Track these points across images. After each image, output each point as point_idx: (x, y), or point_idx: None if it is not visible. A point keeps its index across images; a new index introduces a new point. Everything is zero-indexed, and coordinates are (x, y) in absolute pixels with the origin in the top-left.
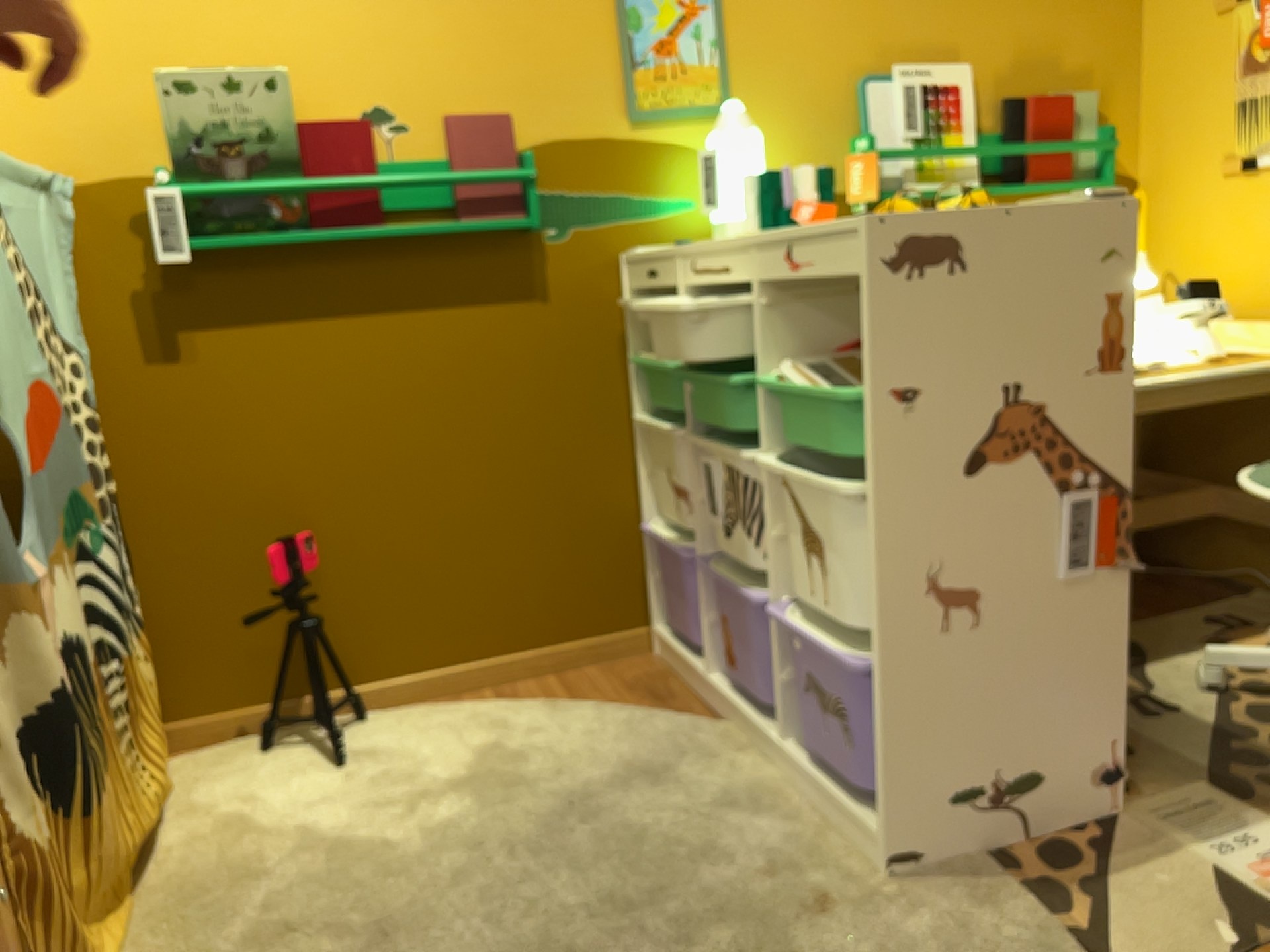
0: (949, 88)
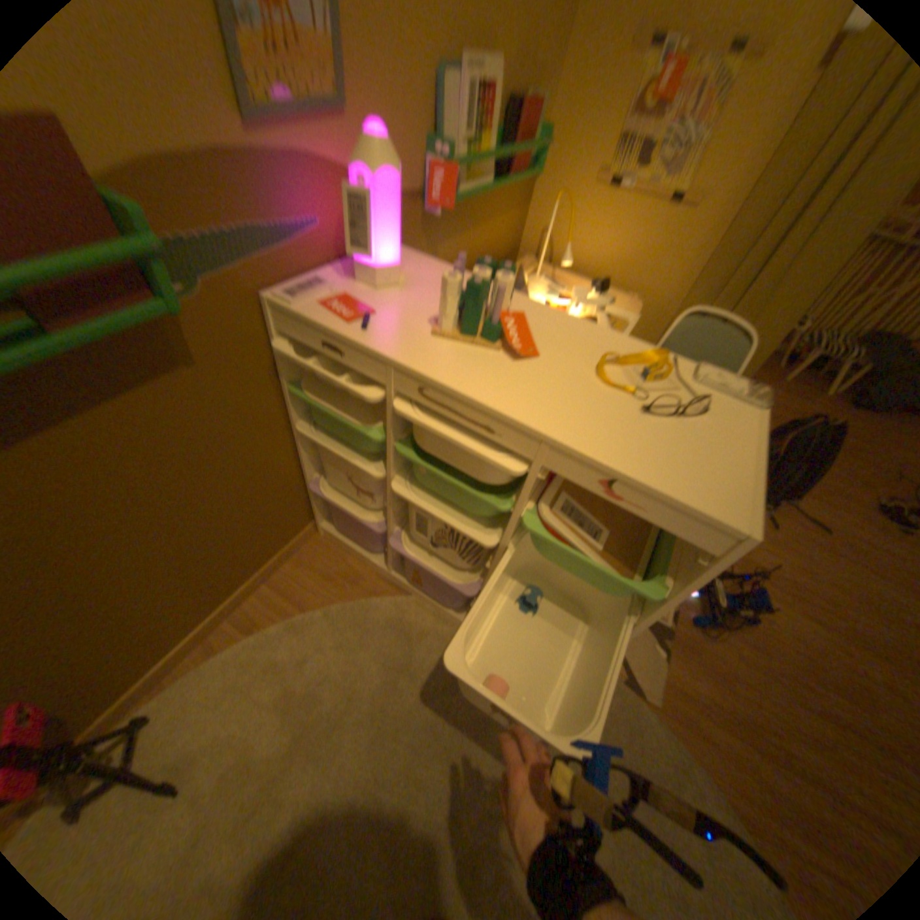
0: (492, 80)
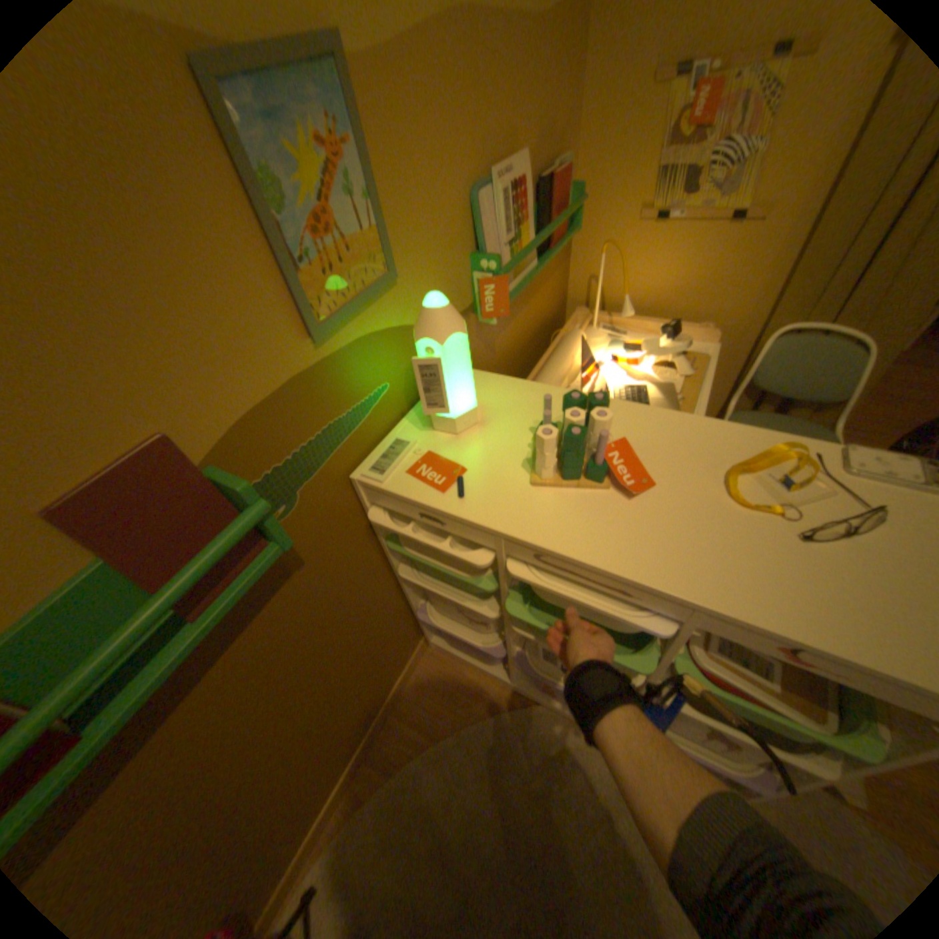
0: (522, 178)
